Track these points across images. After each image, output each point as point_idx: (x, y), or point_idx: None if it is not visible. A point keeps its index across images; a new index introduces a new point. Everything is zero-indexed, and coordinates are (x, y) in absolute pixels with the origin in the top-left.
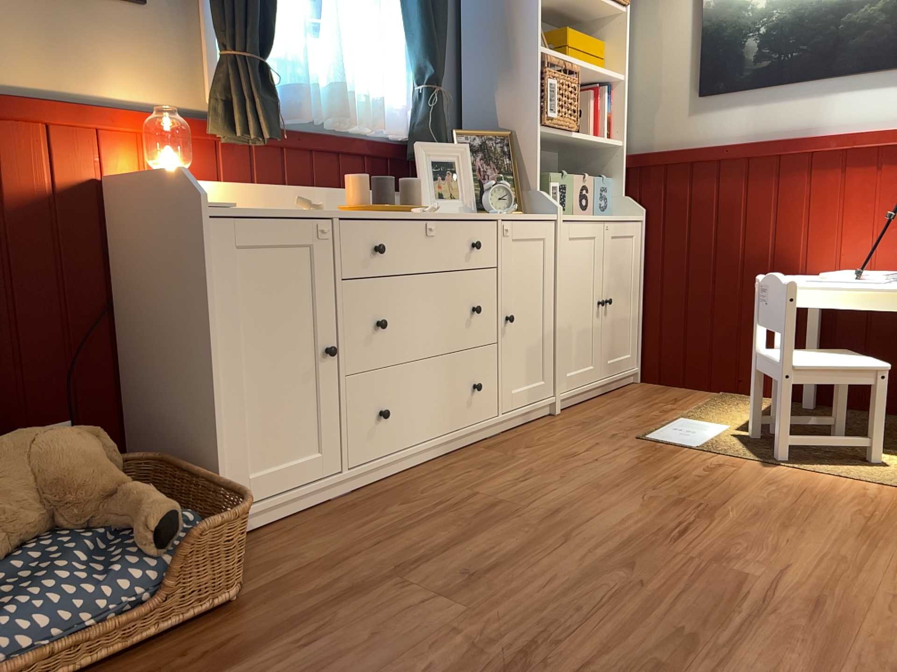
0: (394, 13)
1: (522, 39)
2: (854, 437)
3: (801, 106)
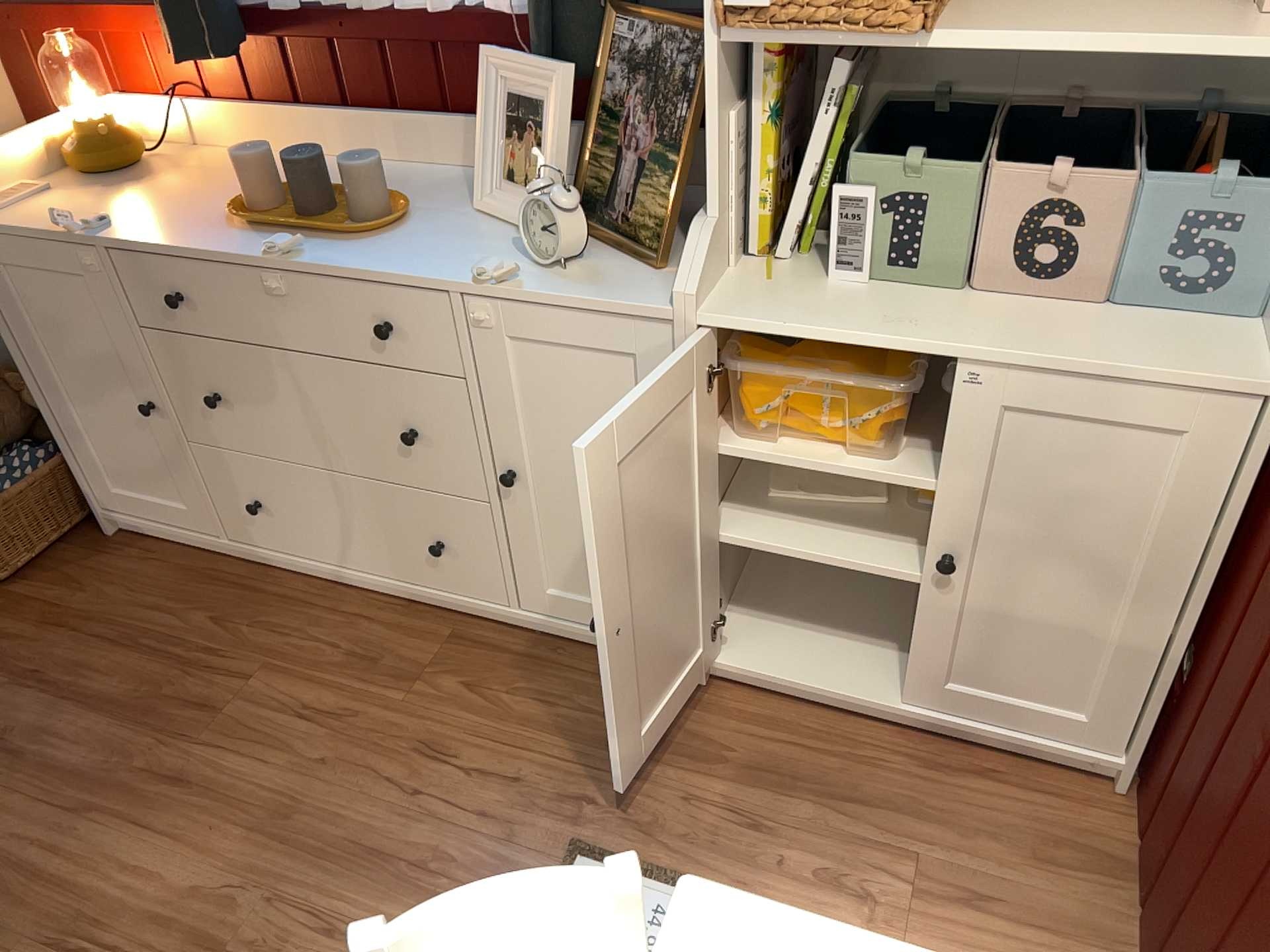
0: None
1: None
2: None
3: None
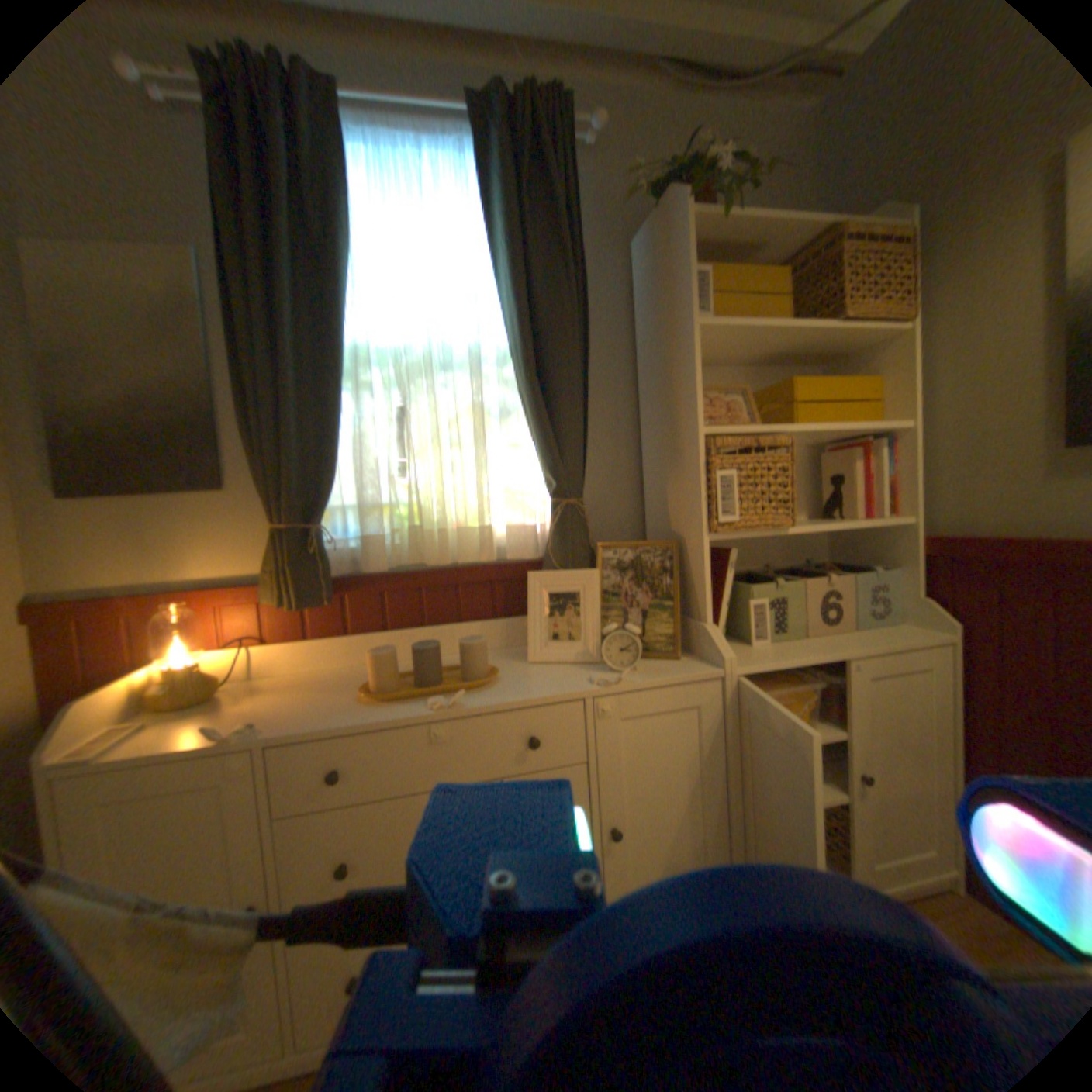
0: (519, 423)
1: (685, 419)
2: None
3: None
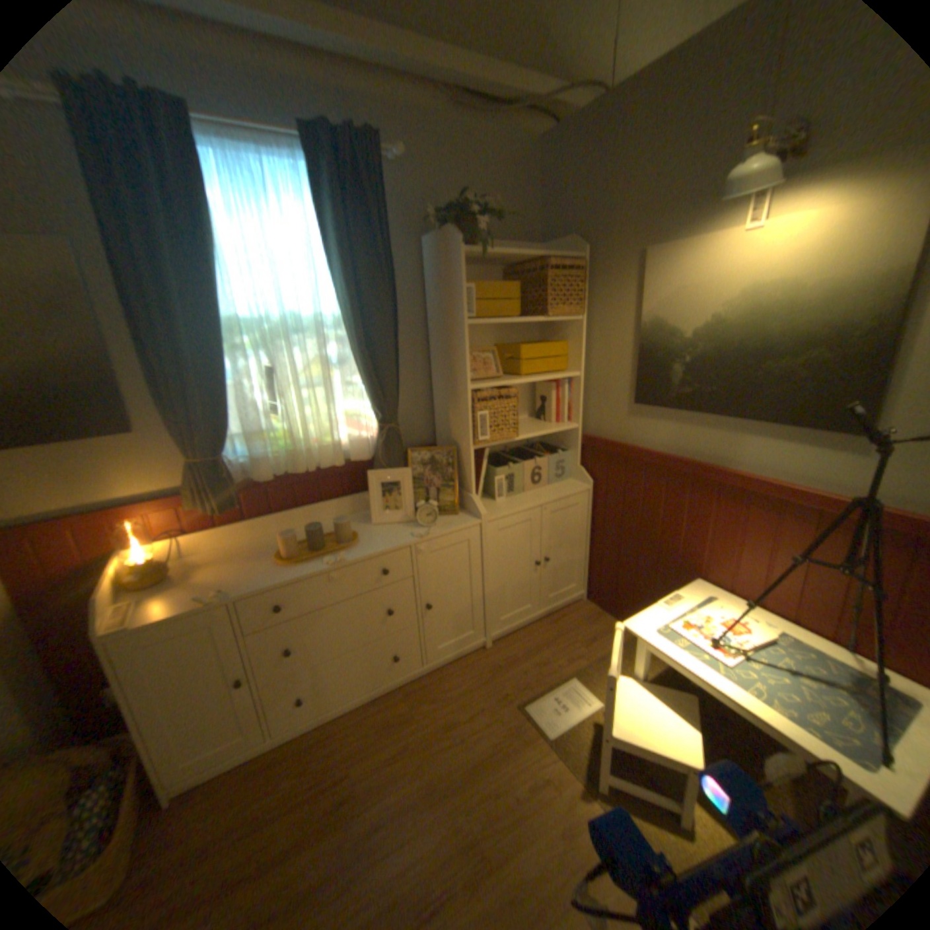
0: (352, 372)
1: (459, 378)
2: (670, 803)
3: (719, 436)
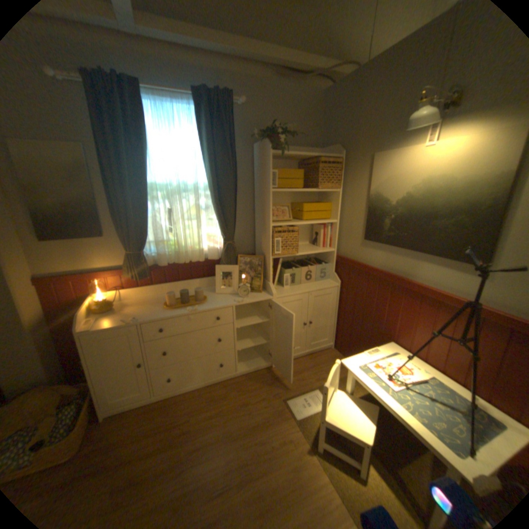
0: (211, 213)
1: (267, 219)
2: (355, 463)
3: (408, 261)
